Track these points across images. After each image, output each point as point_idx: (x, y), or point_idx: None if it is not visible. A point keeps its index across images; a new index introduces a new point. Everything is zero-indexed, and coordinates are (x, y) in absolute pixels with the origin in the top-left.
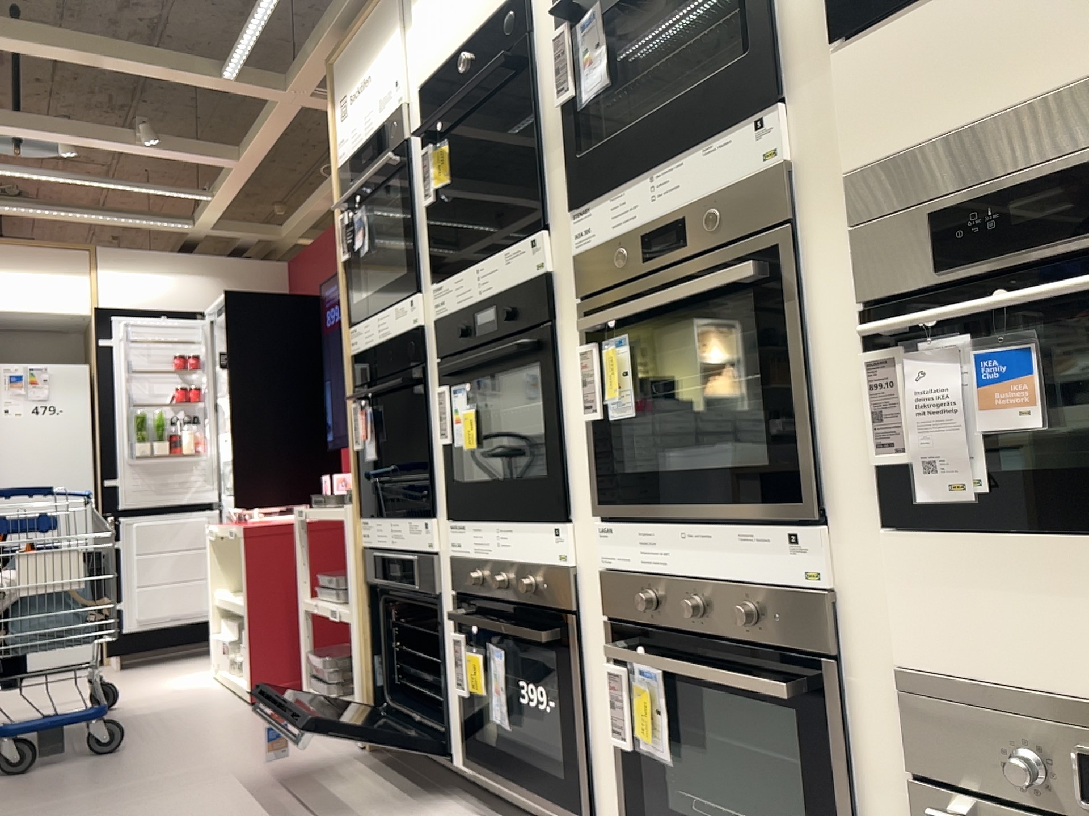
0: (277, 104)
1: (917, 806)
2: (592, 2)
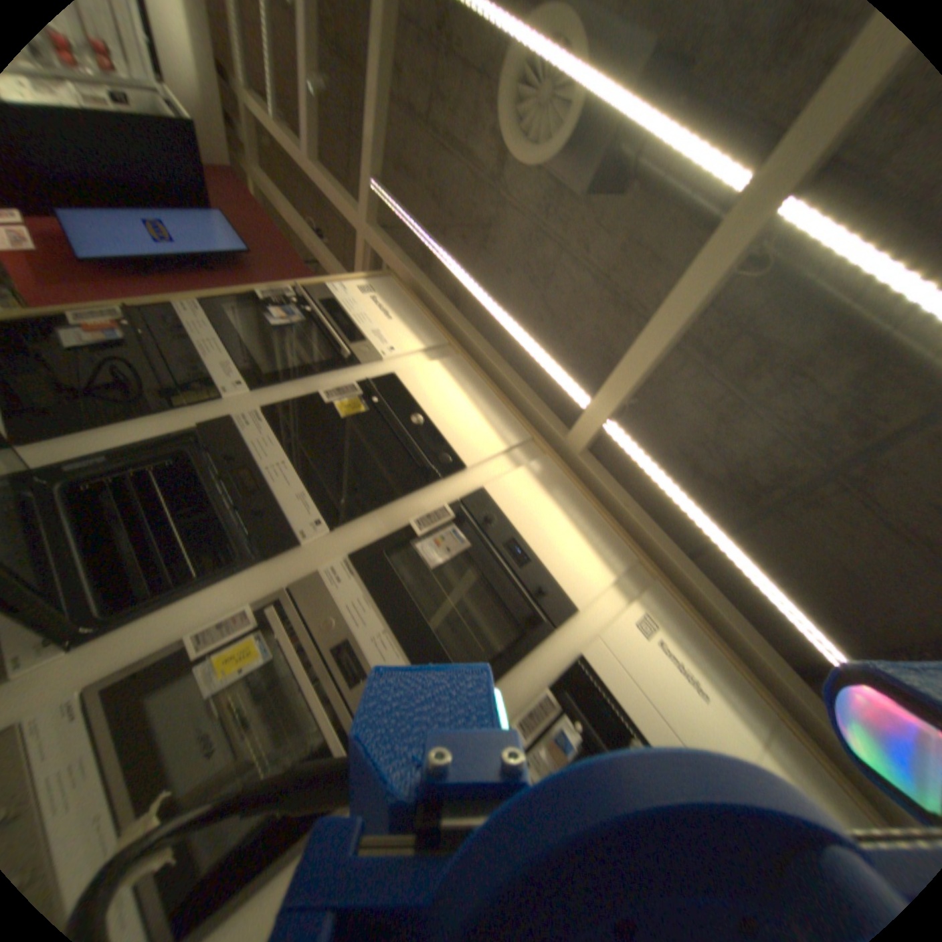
0: (354, 215)
1: None
2: (468, 537)
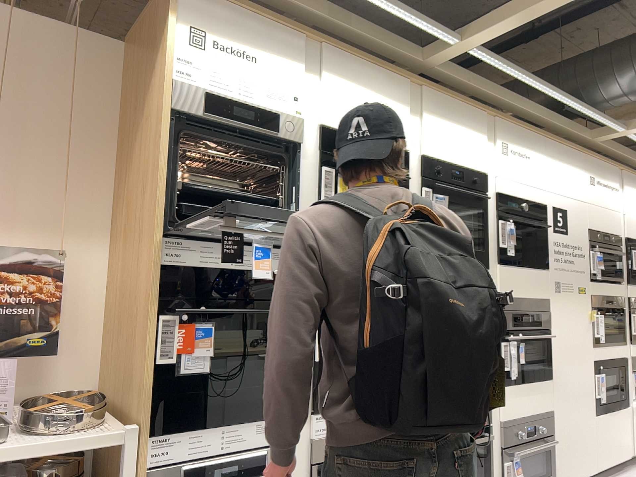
0: None
1: (504, 454)
2: (441, 191)
